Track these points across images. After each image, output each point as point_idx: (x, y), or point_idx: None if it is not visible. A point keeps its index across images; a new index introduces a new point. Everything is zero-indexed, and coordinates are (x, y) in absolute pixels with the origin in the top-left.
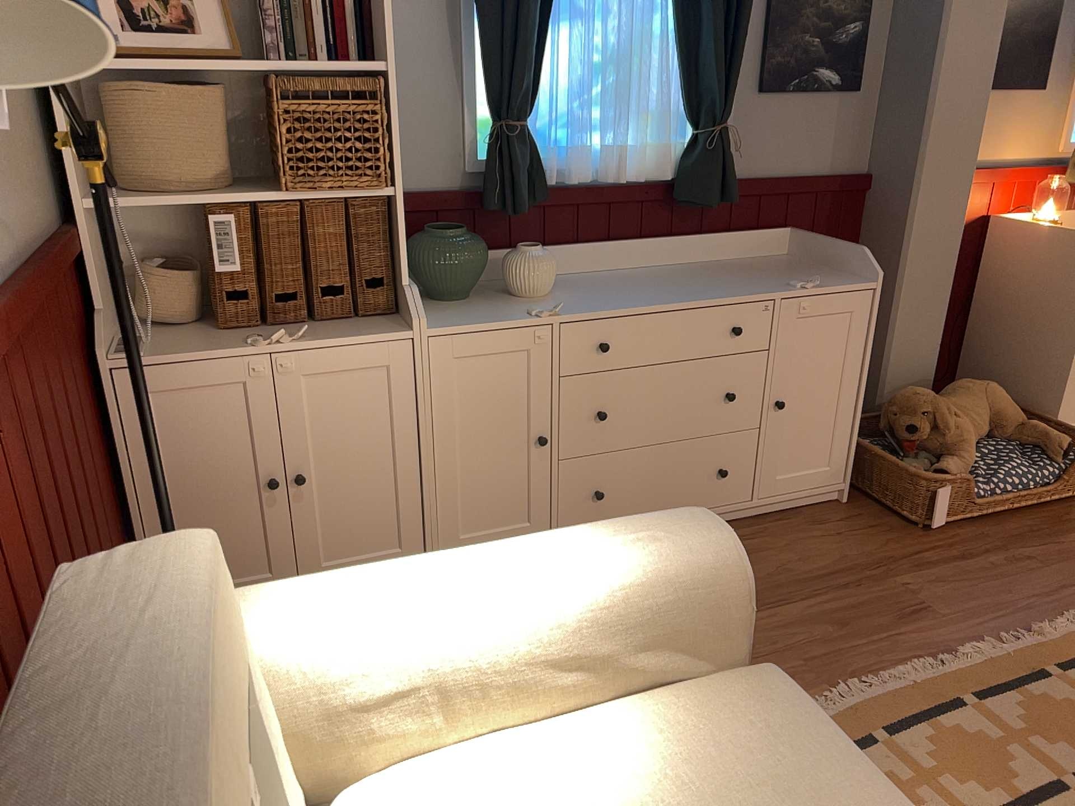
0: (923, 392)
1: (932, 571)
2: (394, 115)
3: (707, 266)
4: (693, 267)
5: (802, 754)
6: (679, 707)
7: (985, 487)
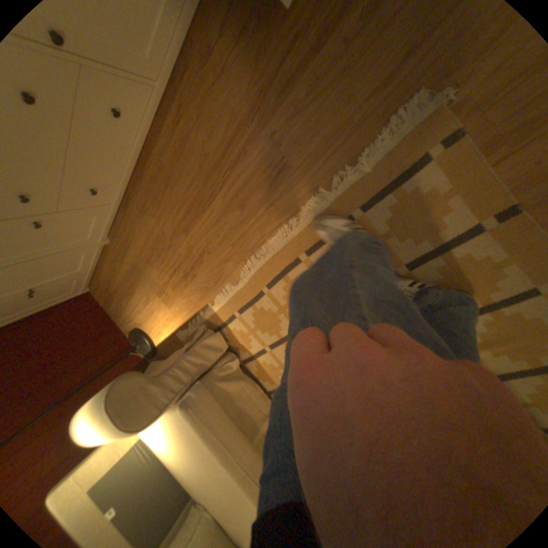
0: None
1: (290, 93)
2: None
3: None
4: None
5: (192, 445)
6: (164, 421)
7: None
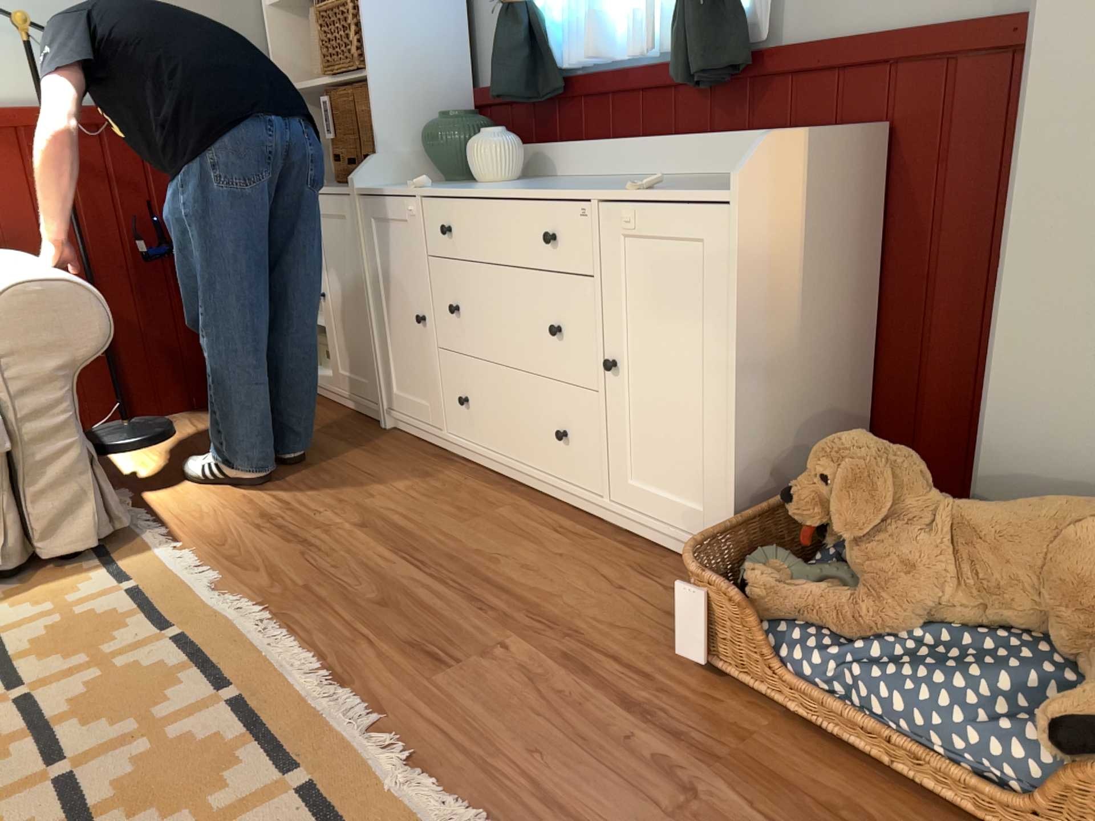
0: (862, 443)
1: (562, 671)
2: (362, 7)
3: (715, 177)
4: (697, 177)
5: None
6: None
7: (835, 669)
